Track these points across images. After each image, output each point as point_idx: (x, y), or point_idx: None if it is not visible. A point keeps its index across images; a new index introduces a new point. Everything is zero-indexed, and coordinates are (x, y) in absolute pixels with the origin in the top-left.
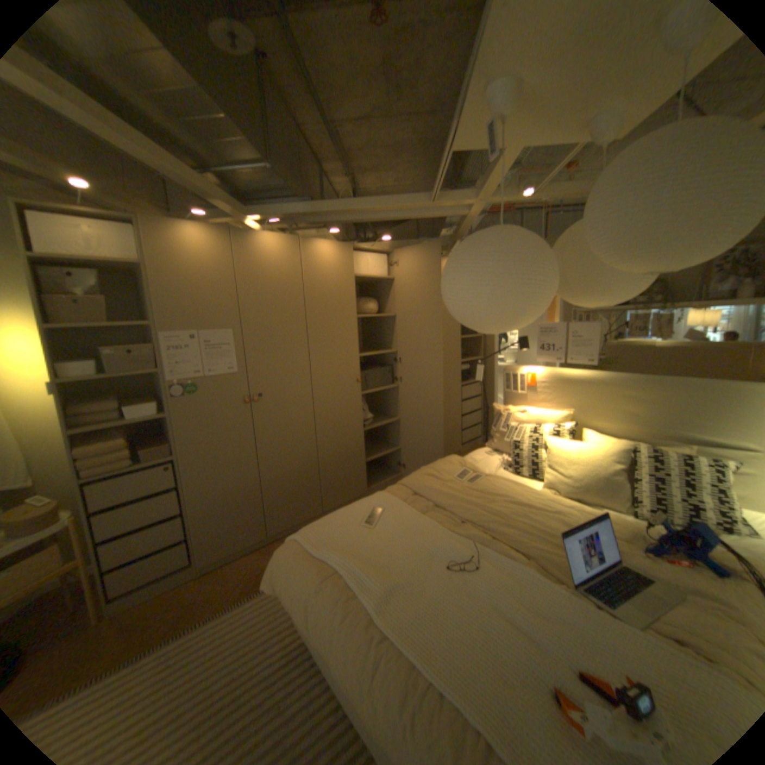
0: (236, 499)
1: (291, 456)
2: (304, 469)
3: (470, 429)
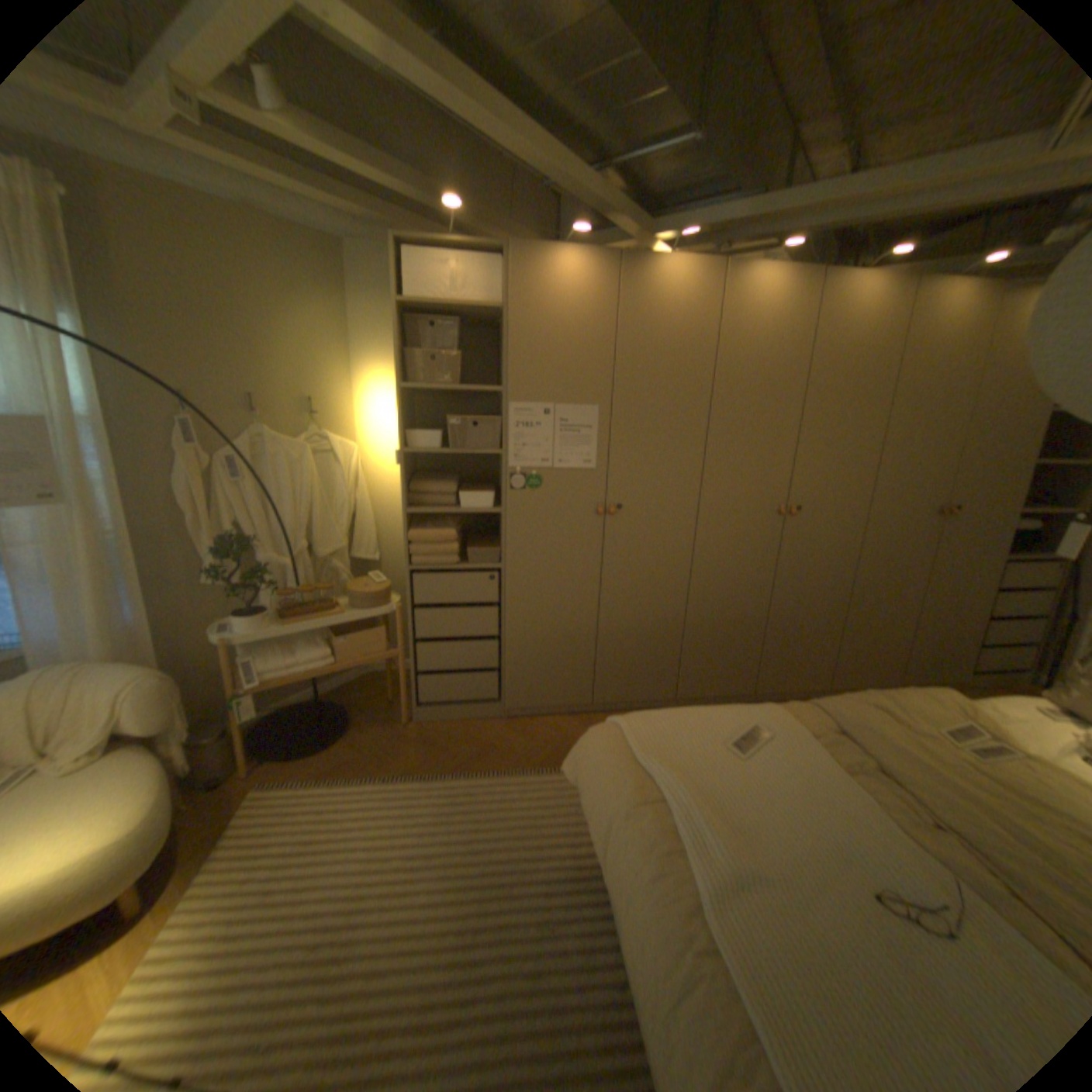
0: (563, 640)
1: (646, 604)
2: (661, 628)
3: (1005, 651)
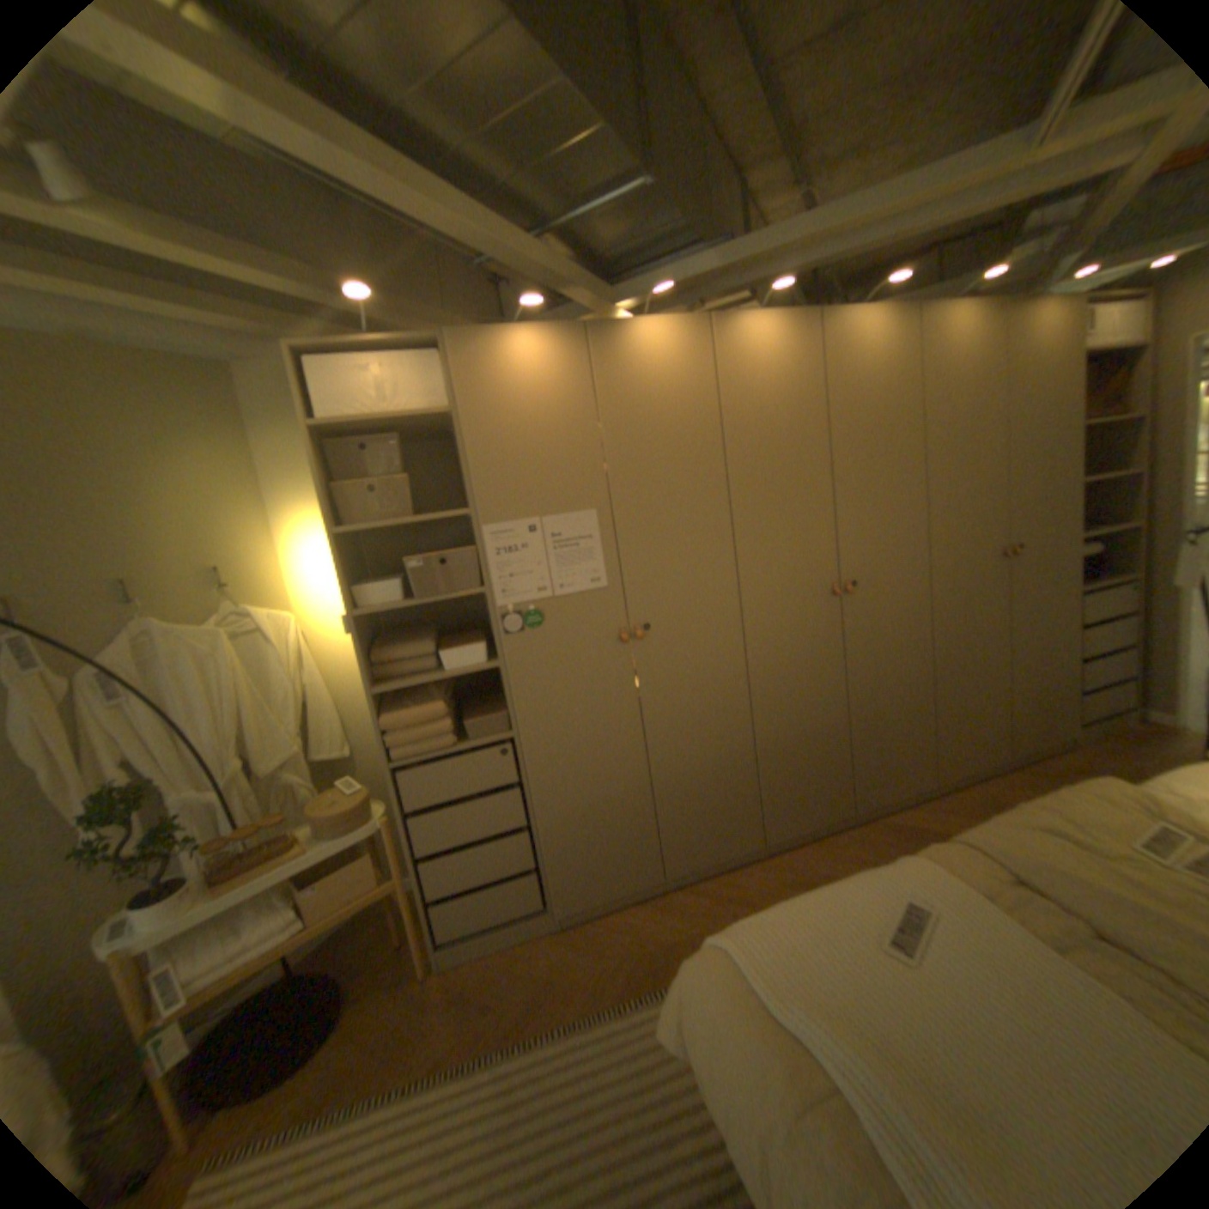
0: (613, 810)
1: (705, 738)
2: (730, 764)
3: (1106, 693)
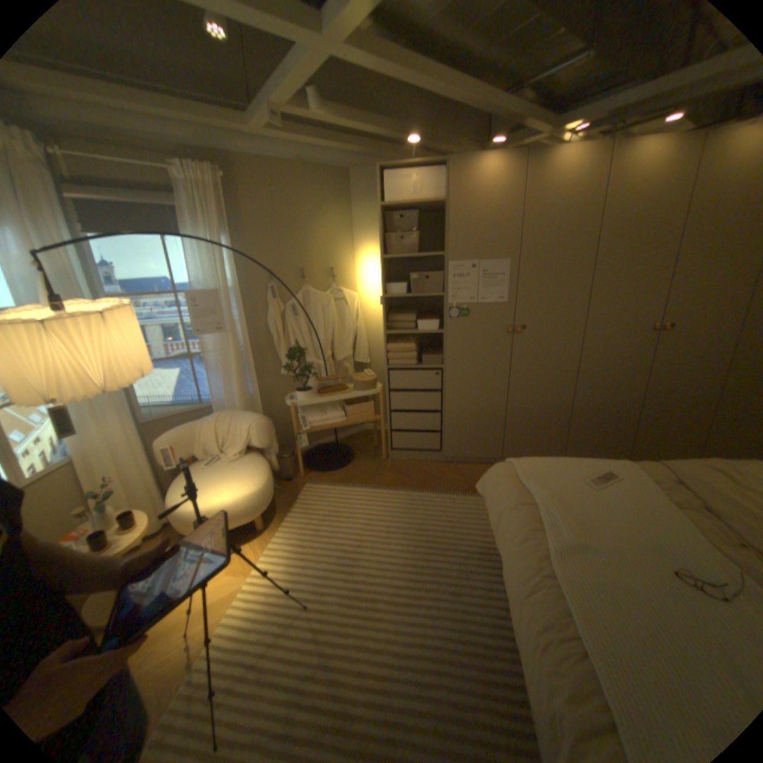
0: (483, 415)
1: (542, 394)
2: (554, 411)
3: None
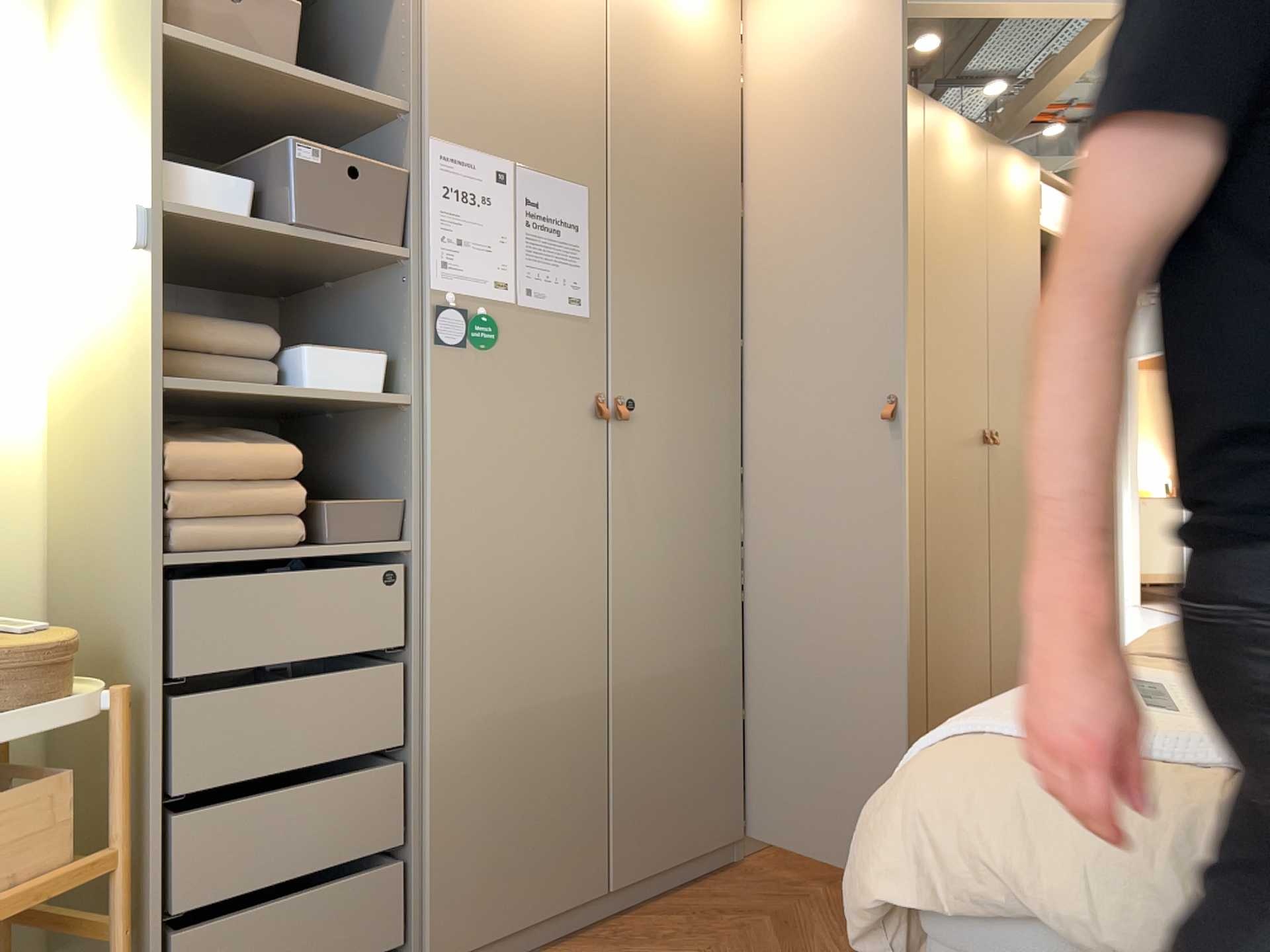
0: (549, 732)
1: (687, 619)
2: (714, 673)
3: None
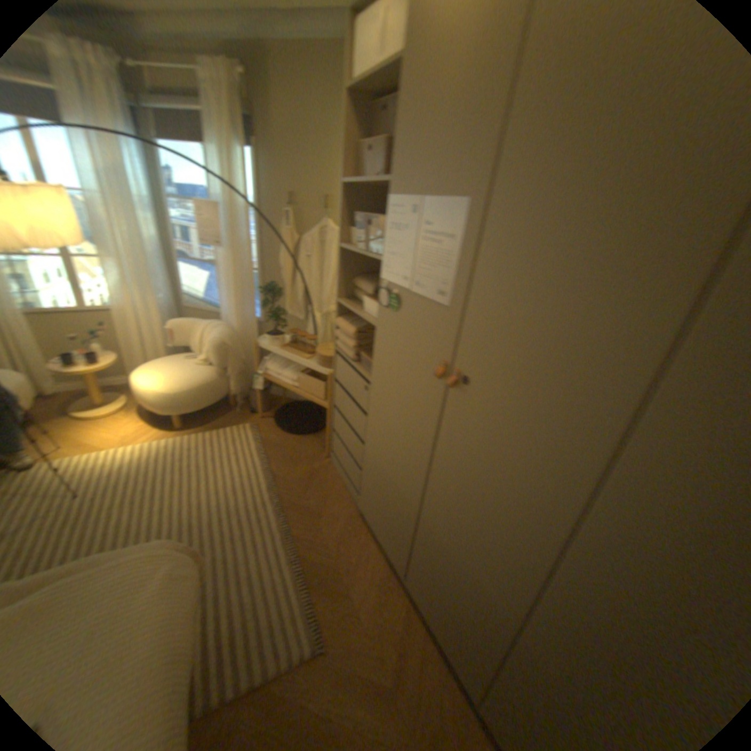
0: (393, 494)
1: (470, 547)
2: (481, 602)
3: None
